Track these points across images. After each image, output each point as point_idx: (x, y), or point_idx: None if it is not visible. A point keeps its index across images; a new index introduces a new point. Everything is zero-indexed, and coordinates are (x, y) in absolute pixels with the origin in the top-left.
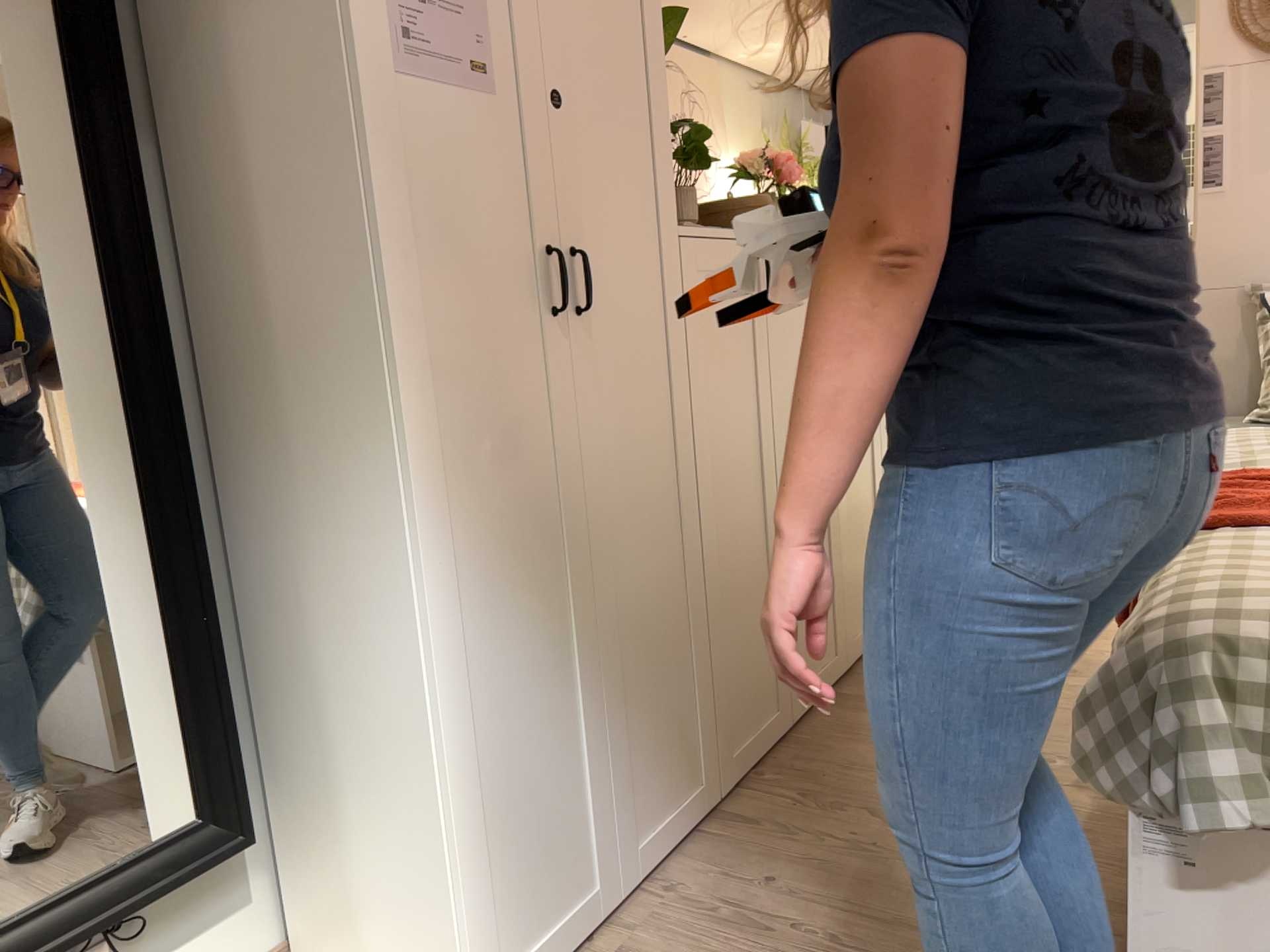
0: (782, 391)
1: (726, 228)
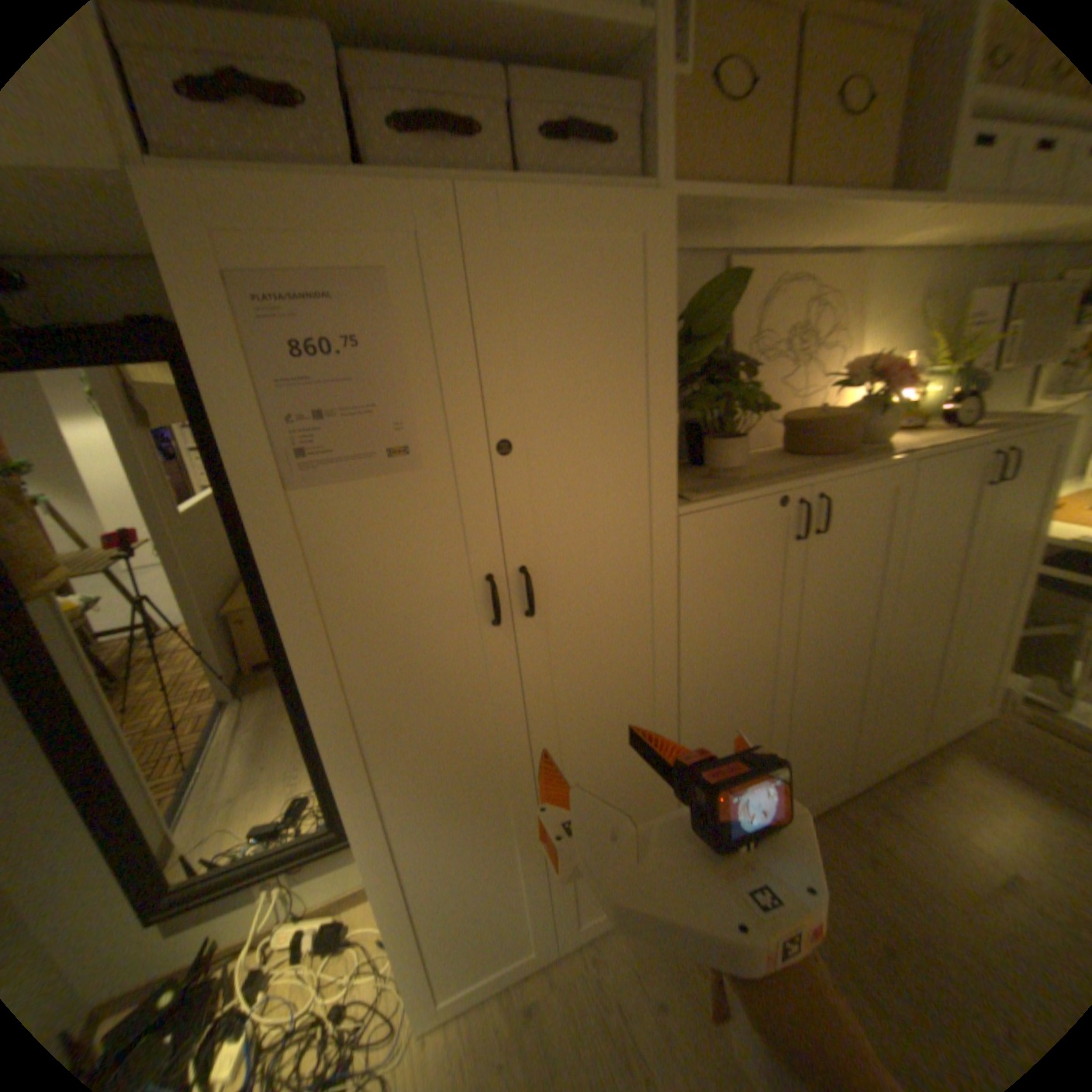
0: (816, 608)
1: (759, 487)
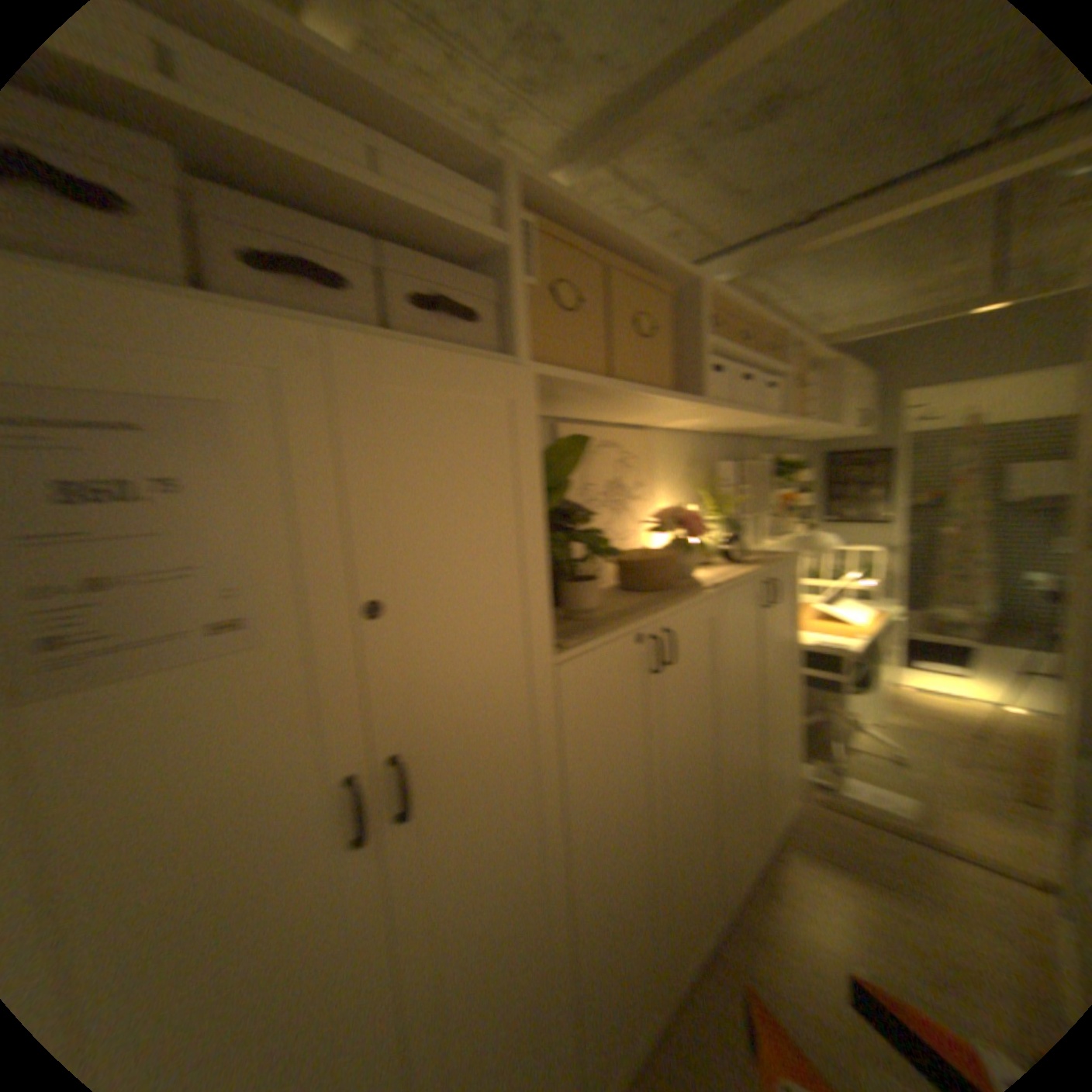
0: (675, 737)
1: (620, 627)
